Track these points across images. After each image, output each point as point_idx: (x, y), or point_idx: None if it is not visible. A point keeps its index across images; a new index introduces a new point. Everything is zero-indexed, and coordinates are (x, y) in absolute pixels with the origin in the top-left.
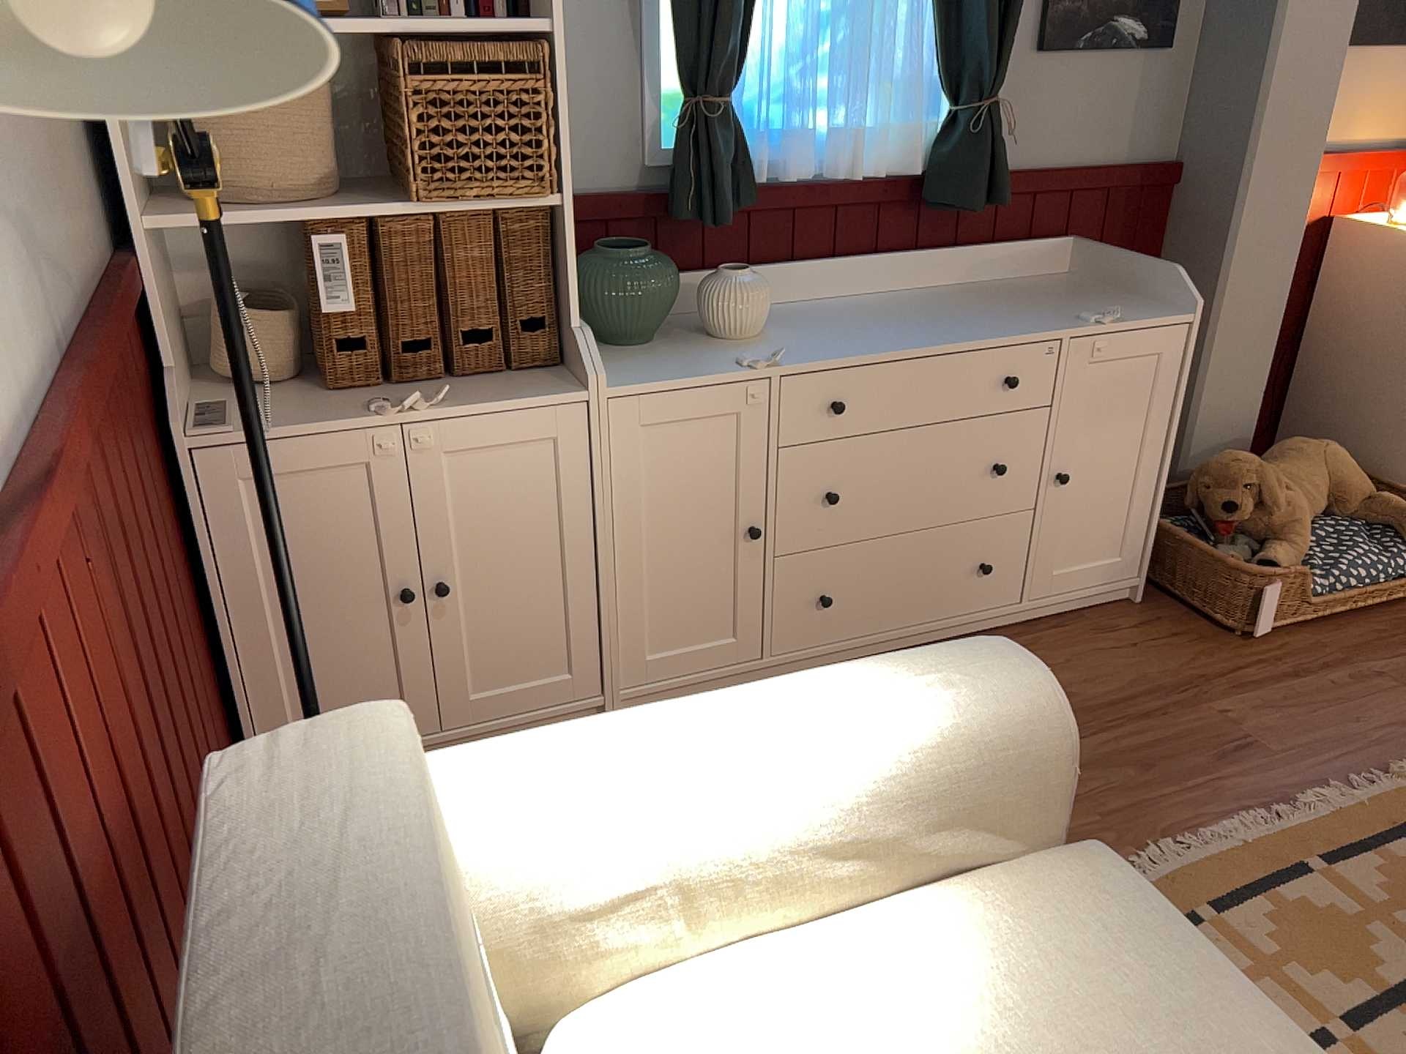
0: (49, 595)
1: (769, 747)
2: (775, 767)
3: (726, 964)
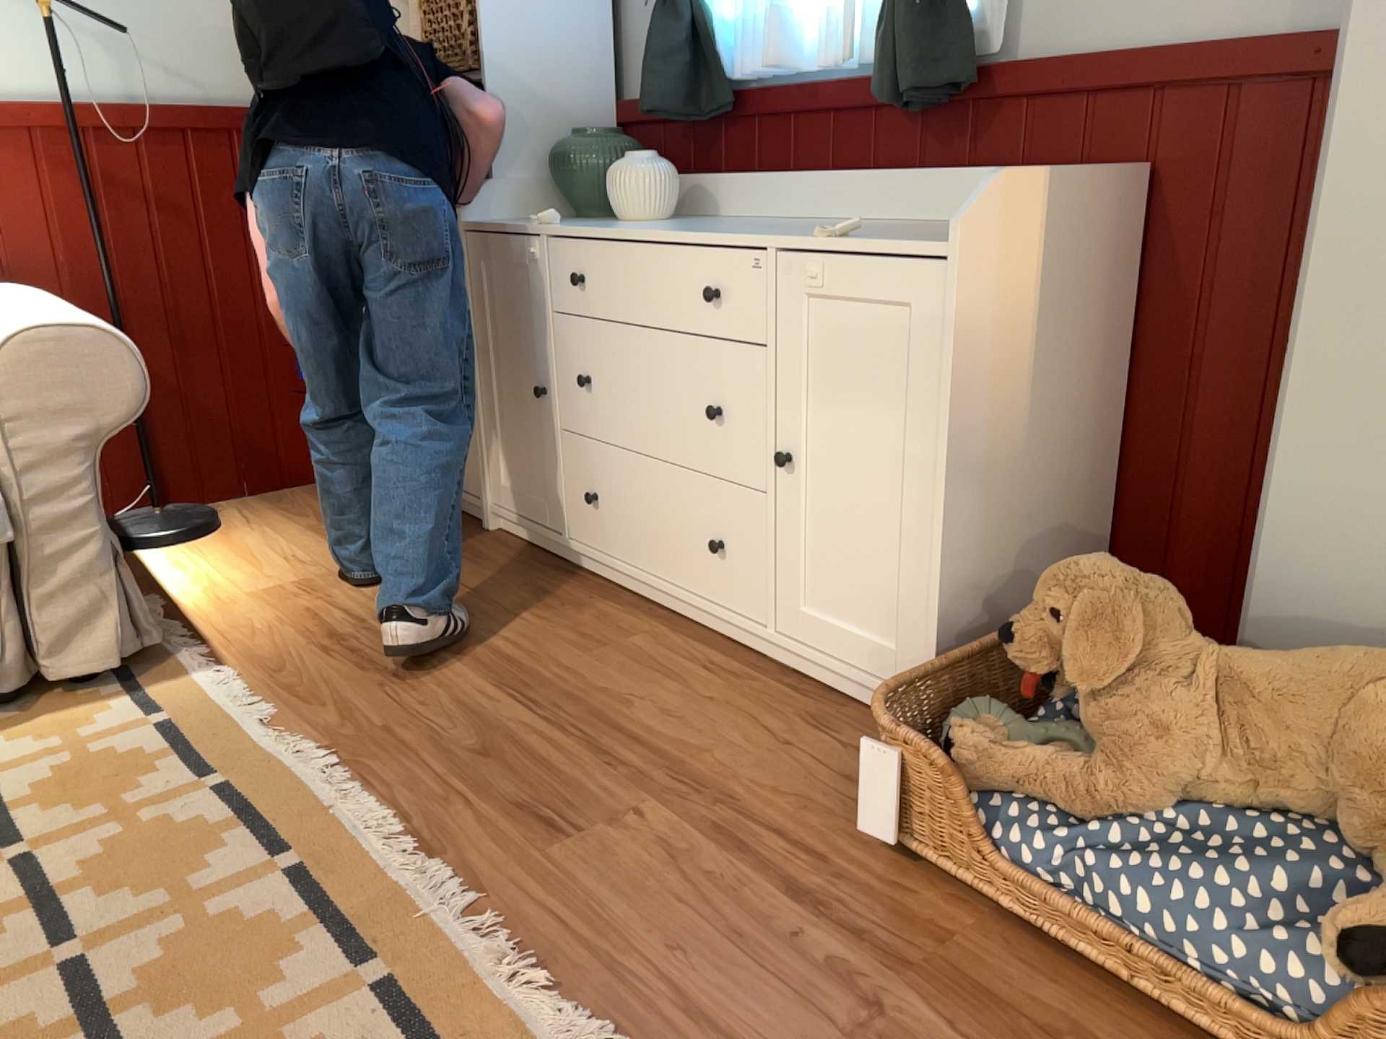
0: None
1: None
2: None
3: None
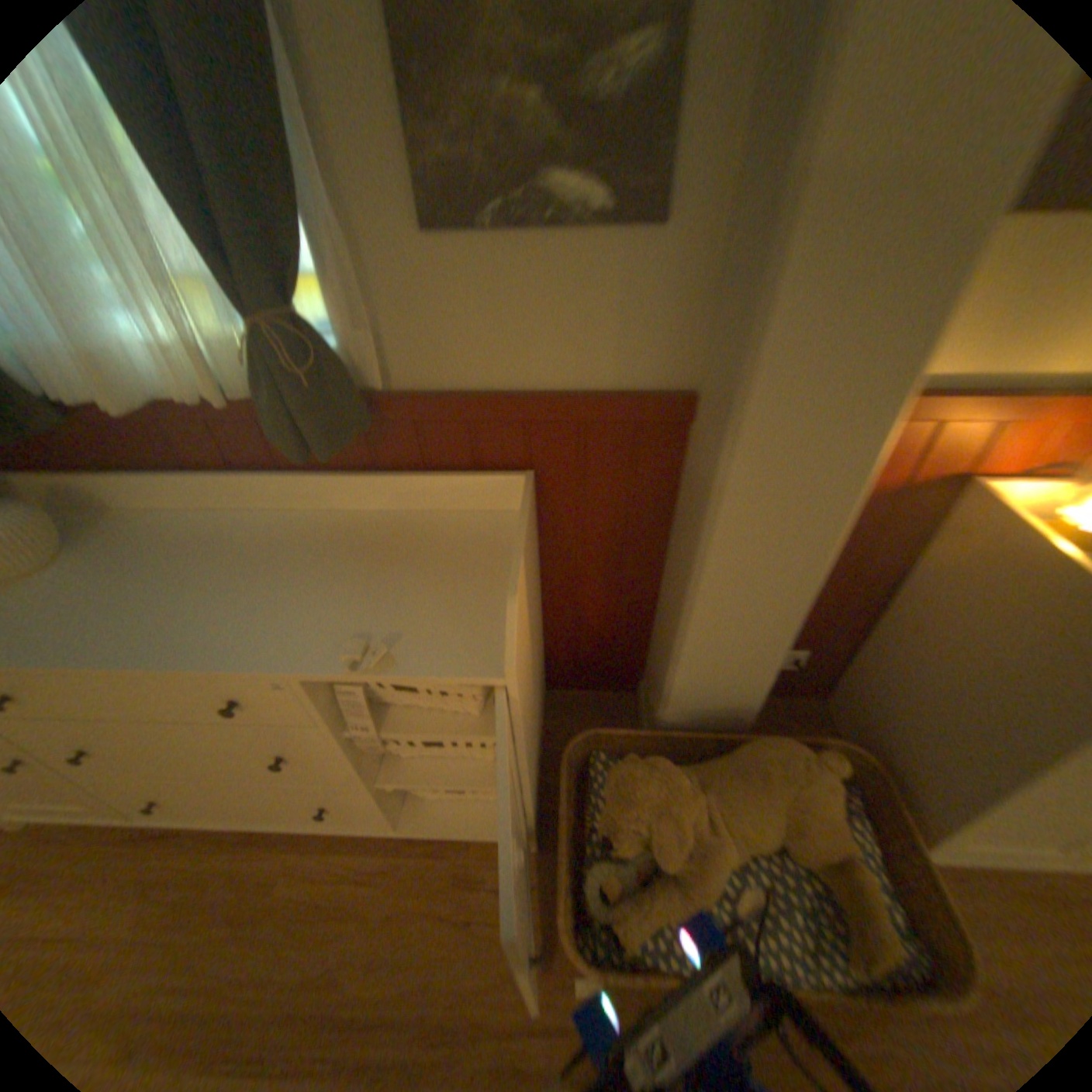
0: None
1: None
2: None
3: None
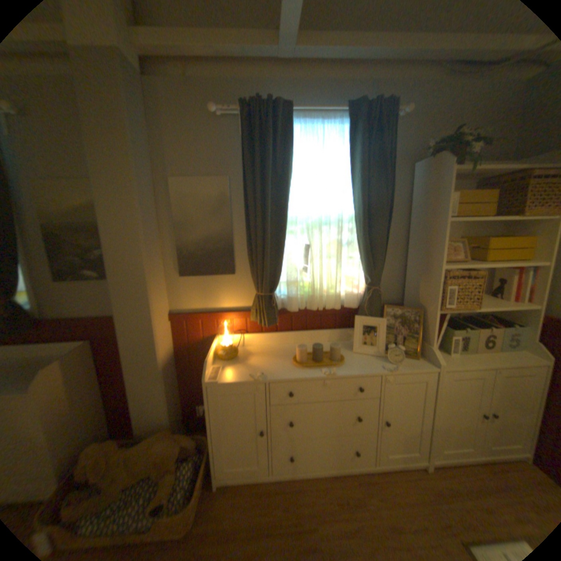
0: None
1: None
2: None
3: None
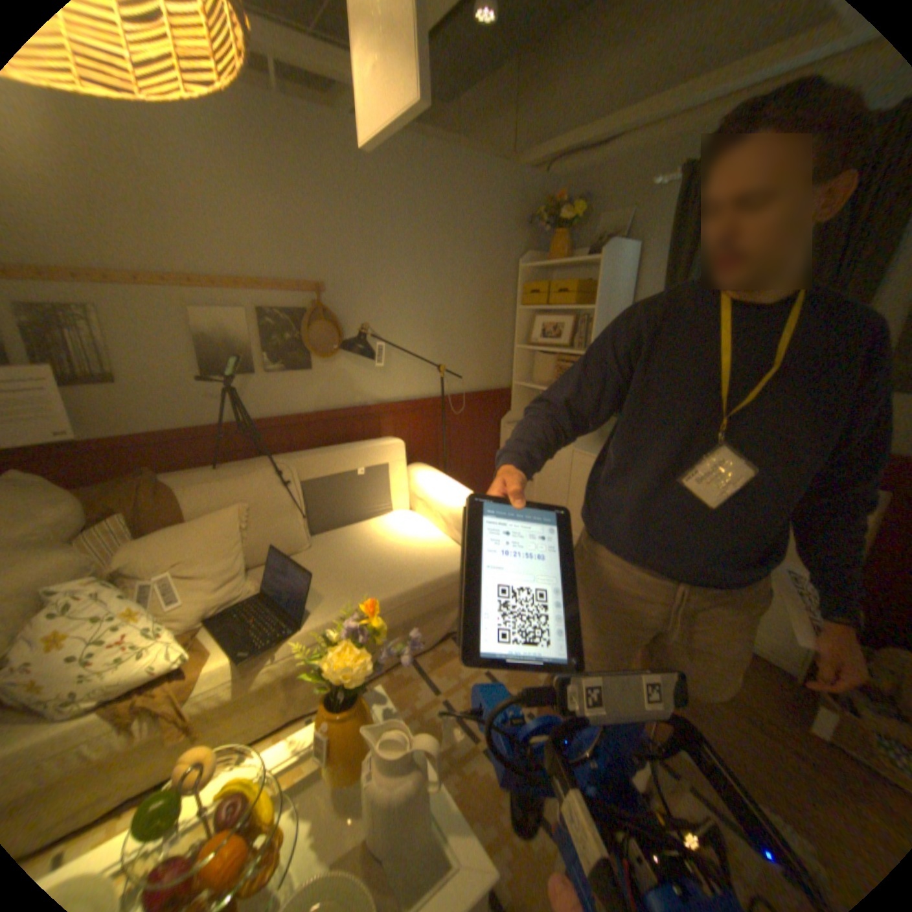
0: (411, 419)
1: (451, 494)
2: (448, 496)
3: (426, 522)
